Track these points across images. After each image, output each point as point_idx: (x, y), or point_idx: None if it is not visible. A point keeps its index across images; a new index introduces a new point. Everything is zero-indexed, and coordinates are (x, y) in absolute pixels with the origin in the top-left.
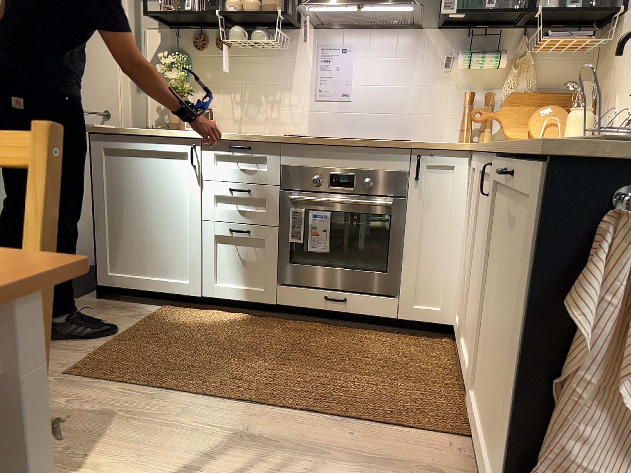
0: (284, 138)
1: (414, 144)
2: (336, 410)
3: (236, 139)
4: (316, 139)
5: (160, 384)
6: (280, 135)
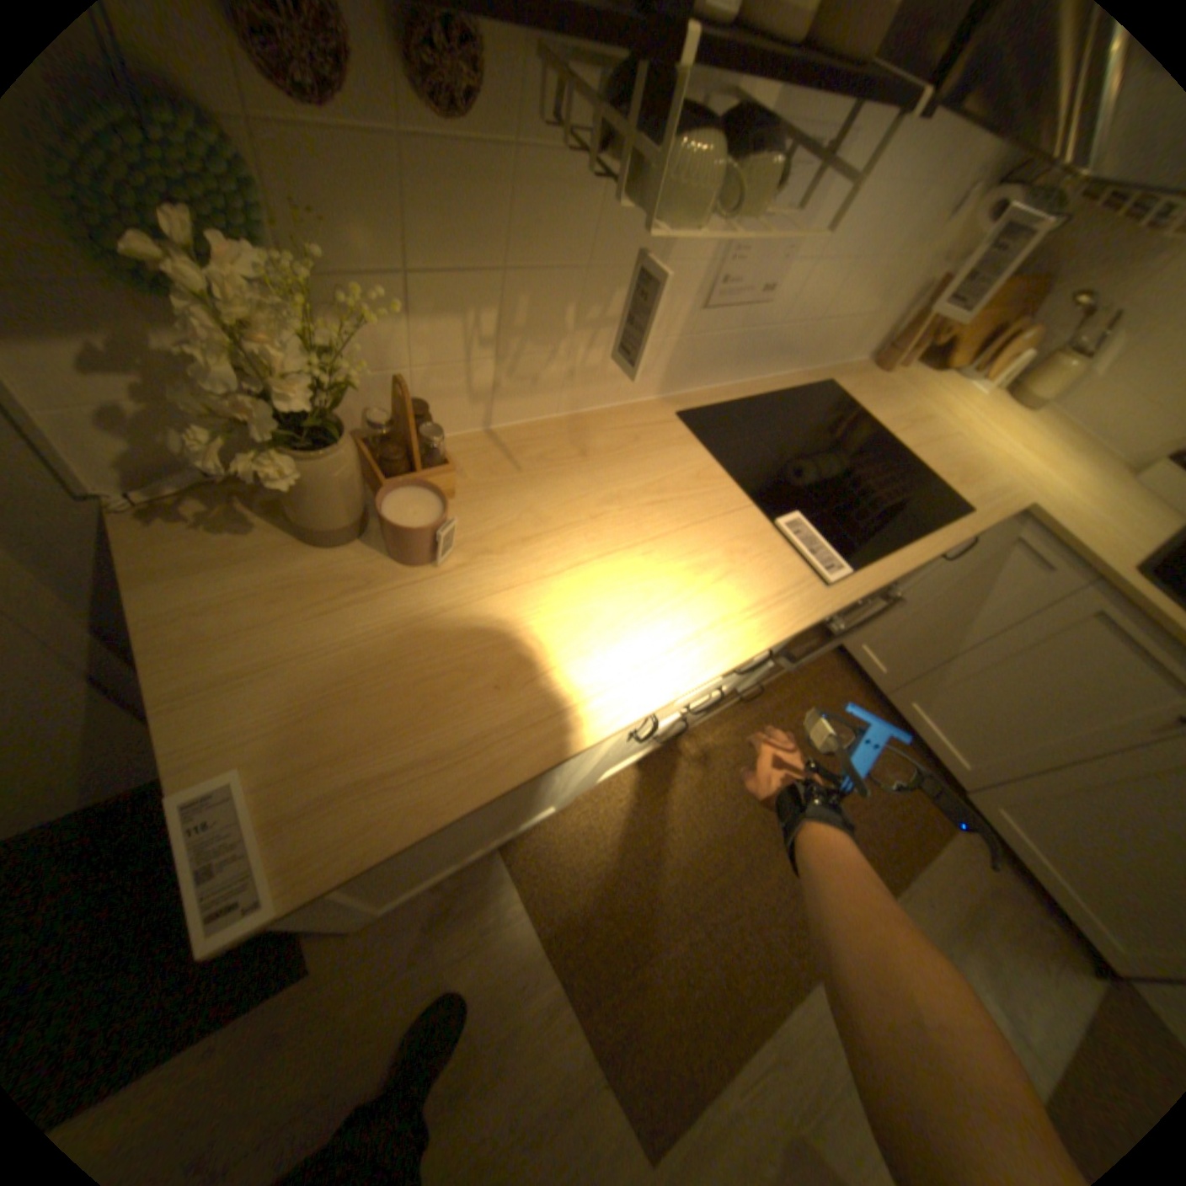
0: (849, 604)
1: (994, 520)
2: (904, 890)
3: (761, 654)
4: (894, 579)
5: (766, 1040)
6: (601, 405)
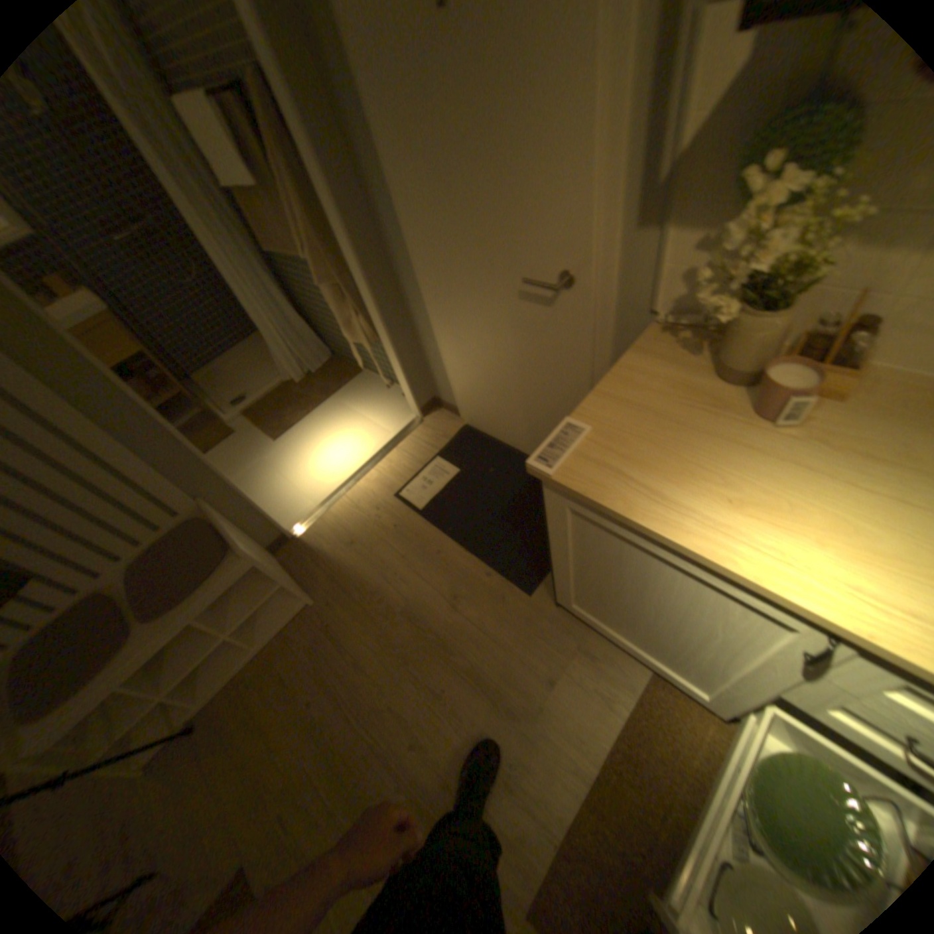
0: None
1: None
2: None
3: None
4: None
5: None
6: None
